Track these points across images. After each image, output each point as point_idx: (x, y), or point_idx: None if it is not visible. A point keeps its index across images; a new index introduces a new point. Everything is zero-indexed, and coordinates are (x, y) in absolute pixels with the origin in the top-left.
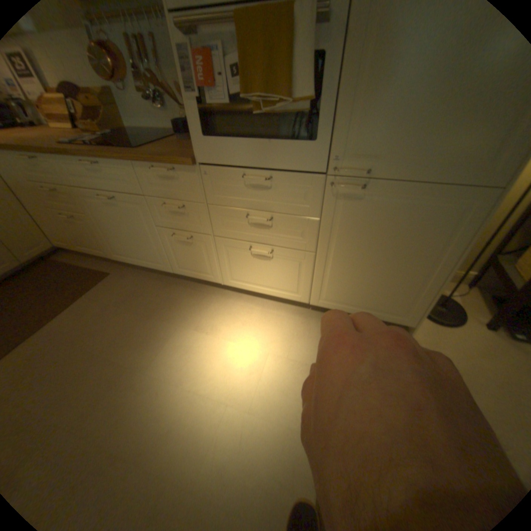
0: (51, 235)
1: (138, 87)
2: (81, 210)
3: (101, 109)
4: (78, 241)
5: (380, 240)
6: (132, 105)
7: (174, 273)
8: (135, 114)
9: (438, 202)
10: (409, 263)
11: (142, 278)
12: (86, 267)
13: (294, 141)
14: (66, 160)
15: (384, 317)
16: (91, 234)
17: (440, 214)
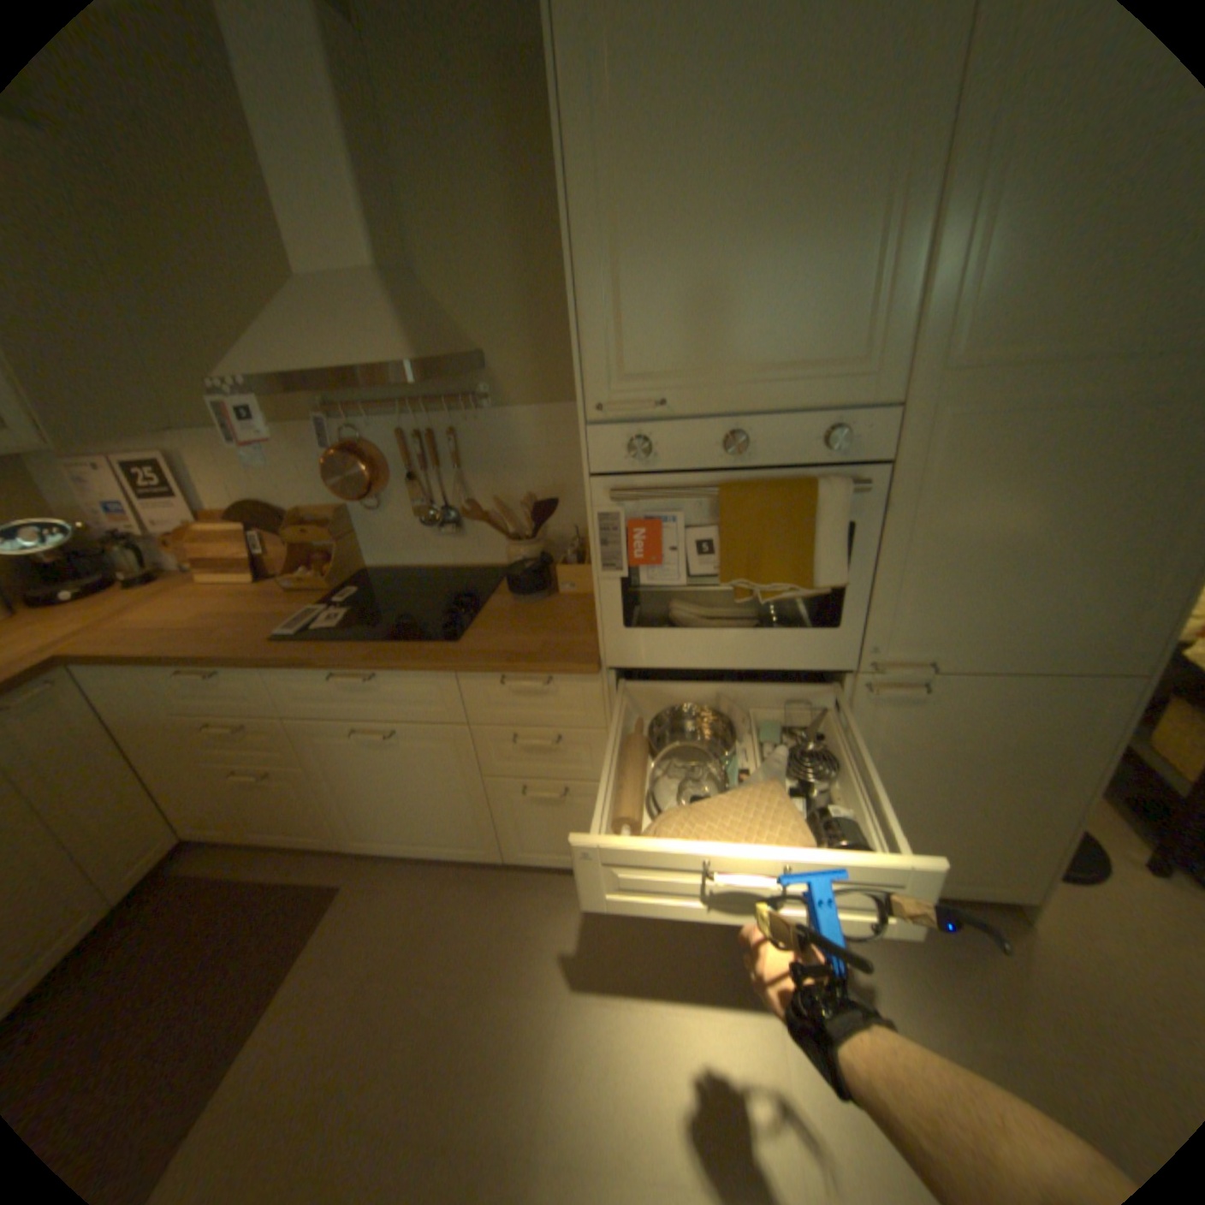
0: (183, 817)
1: (408, 503)
2: (295, 761)
3: (333, 546)
4: (259, 822)
5: (960, 764)
6: (391, 531)
7: (503, 863)
8: (395, 543)
9: (1053, 702)
10: (1016, 796)
11: (422, 886)
12: (273, 880)
13: (801, 631)
14: (295, 673)
15: (978, 895)
16: (303, 805)
17: (1058, 719)
